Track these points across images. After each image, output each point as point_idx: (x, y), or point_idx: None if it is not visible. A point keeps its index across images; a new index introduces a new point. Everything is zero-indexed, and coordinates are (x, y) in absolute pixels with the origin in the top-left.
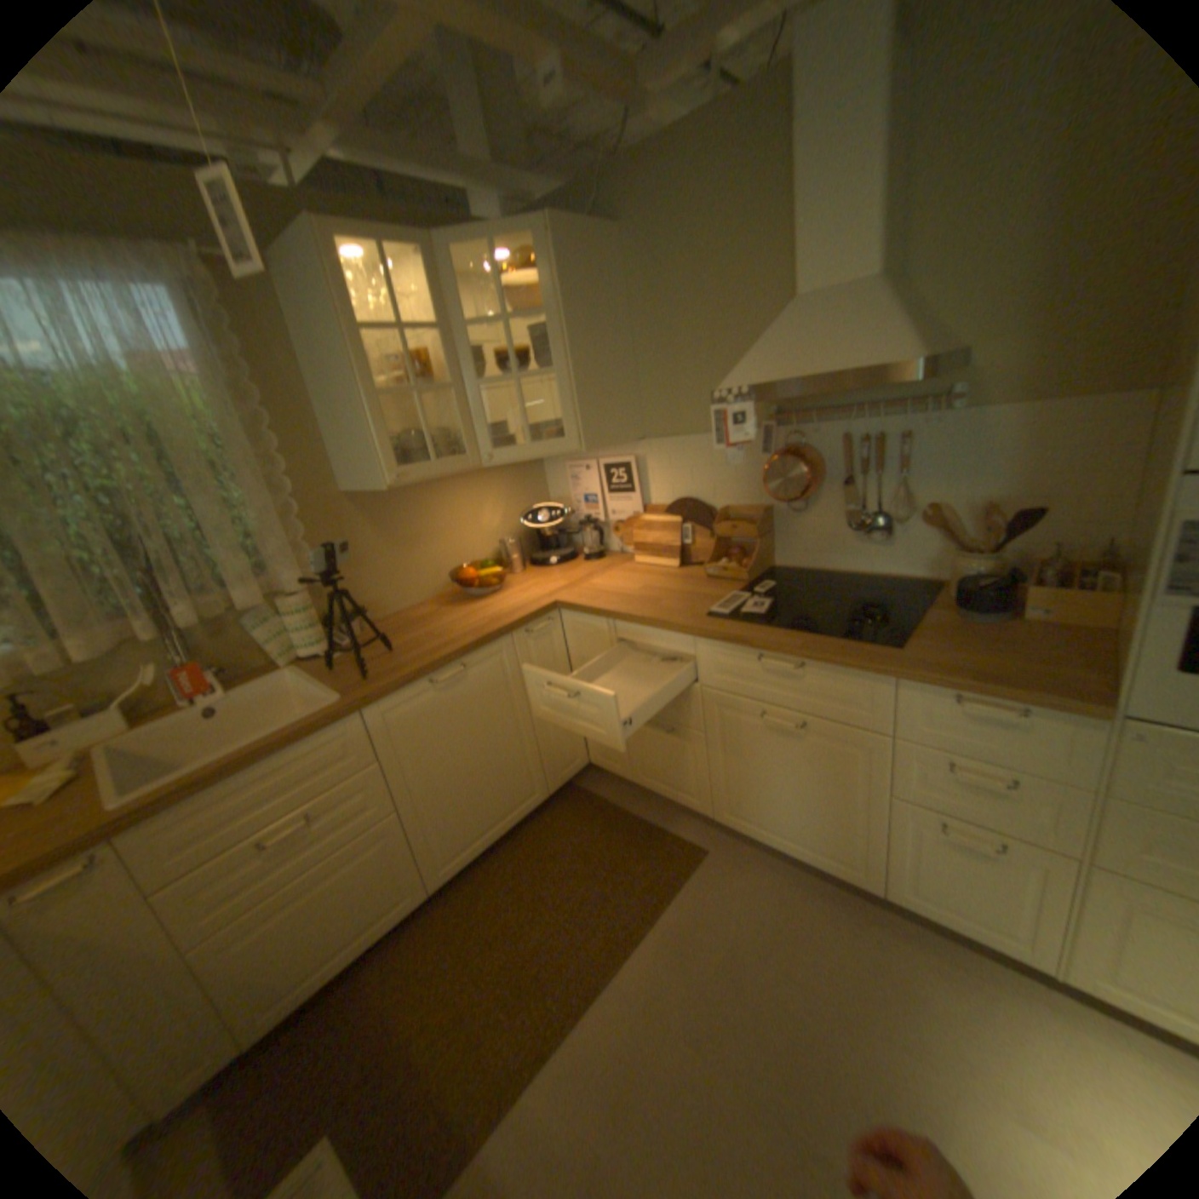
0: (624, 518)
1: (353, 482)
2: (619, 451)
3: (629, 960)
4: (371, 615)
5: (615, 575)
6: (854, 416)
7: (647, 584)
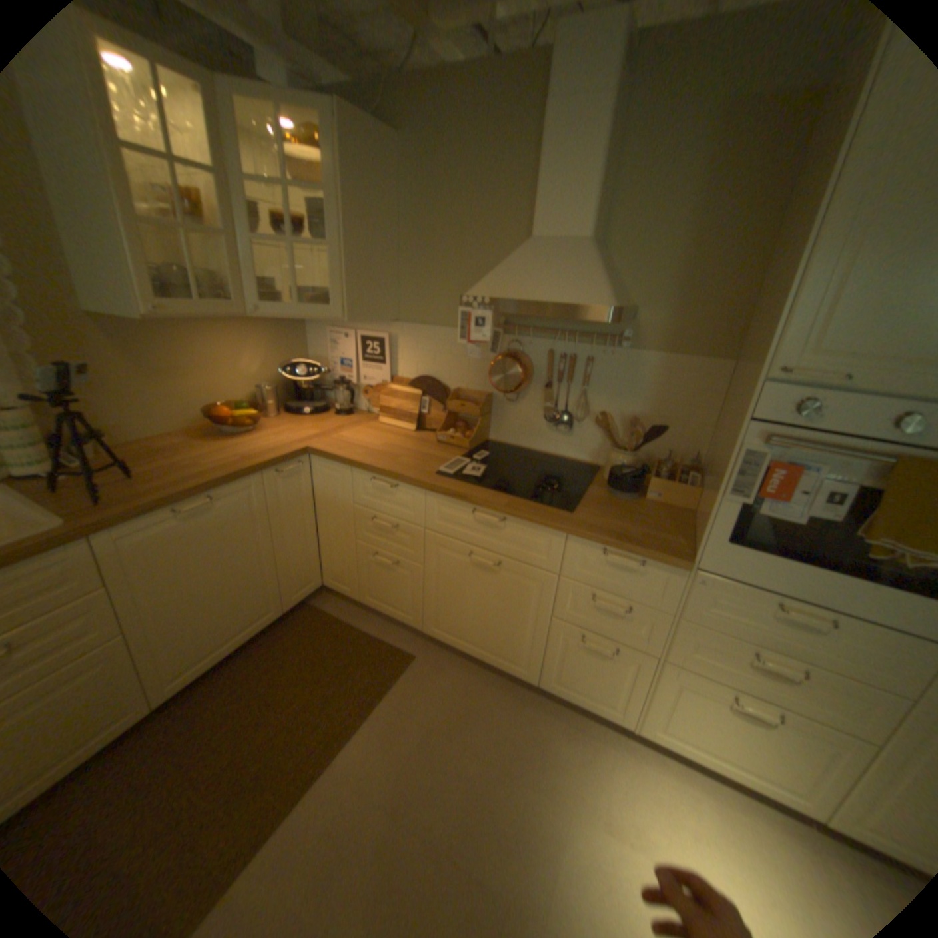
0: (375, 384)
1: (101, 303)
2: (377, 327)
3: (343, 750)
4: (110, 438)
5: (363, 431)
6: (559, 339)
7: (390, 442)
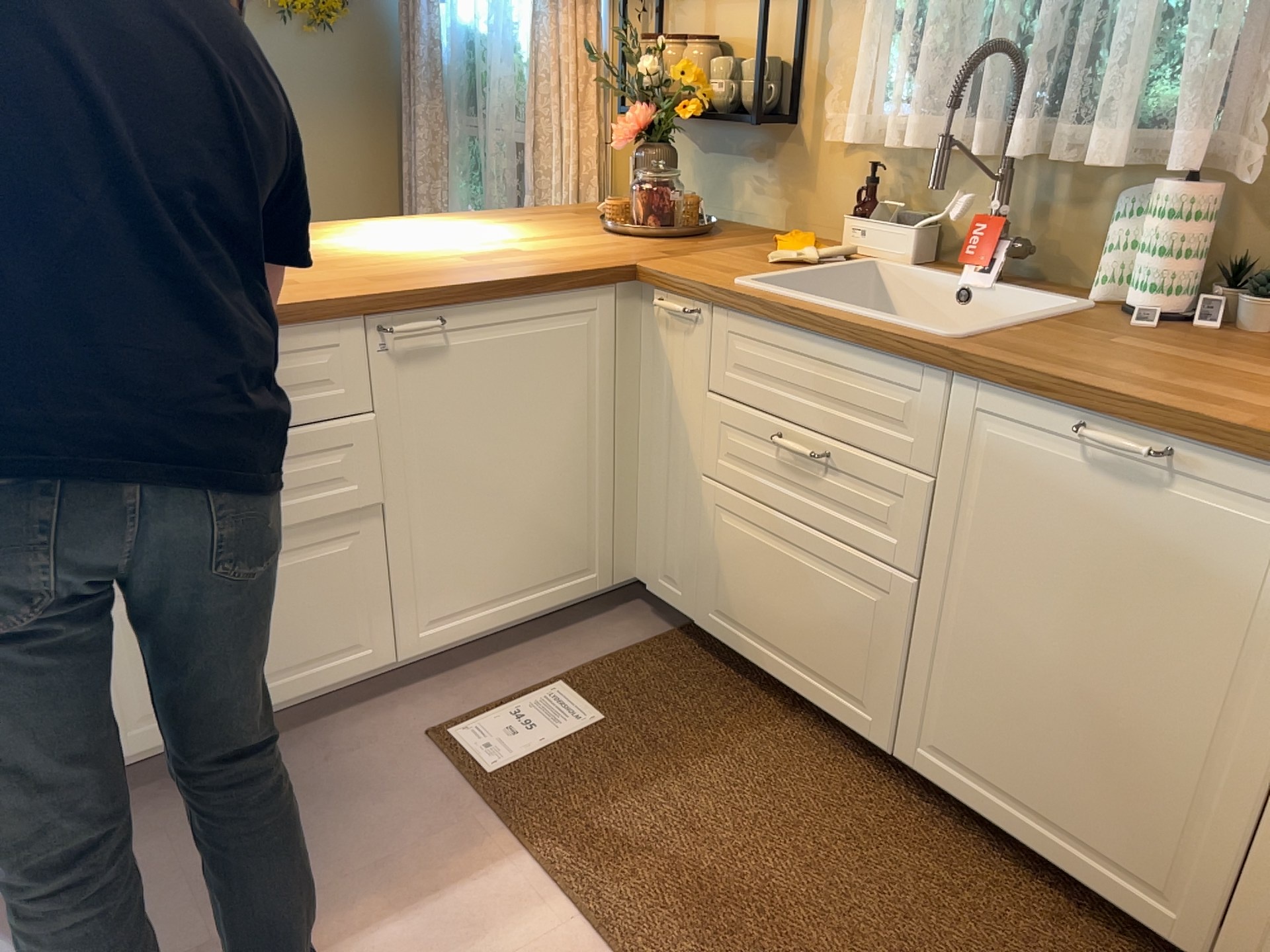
0: None
1: None
2: None
3: None
4: None
5: None
6: None
7: None
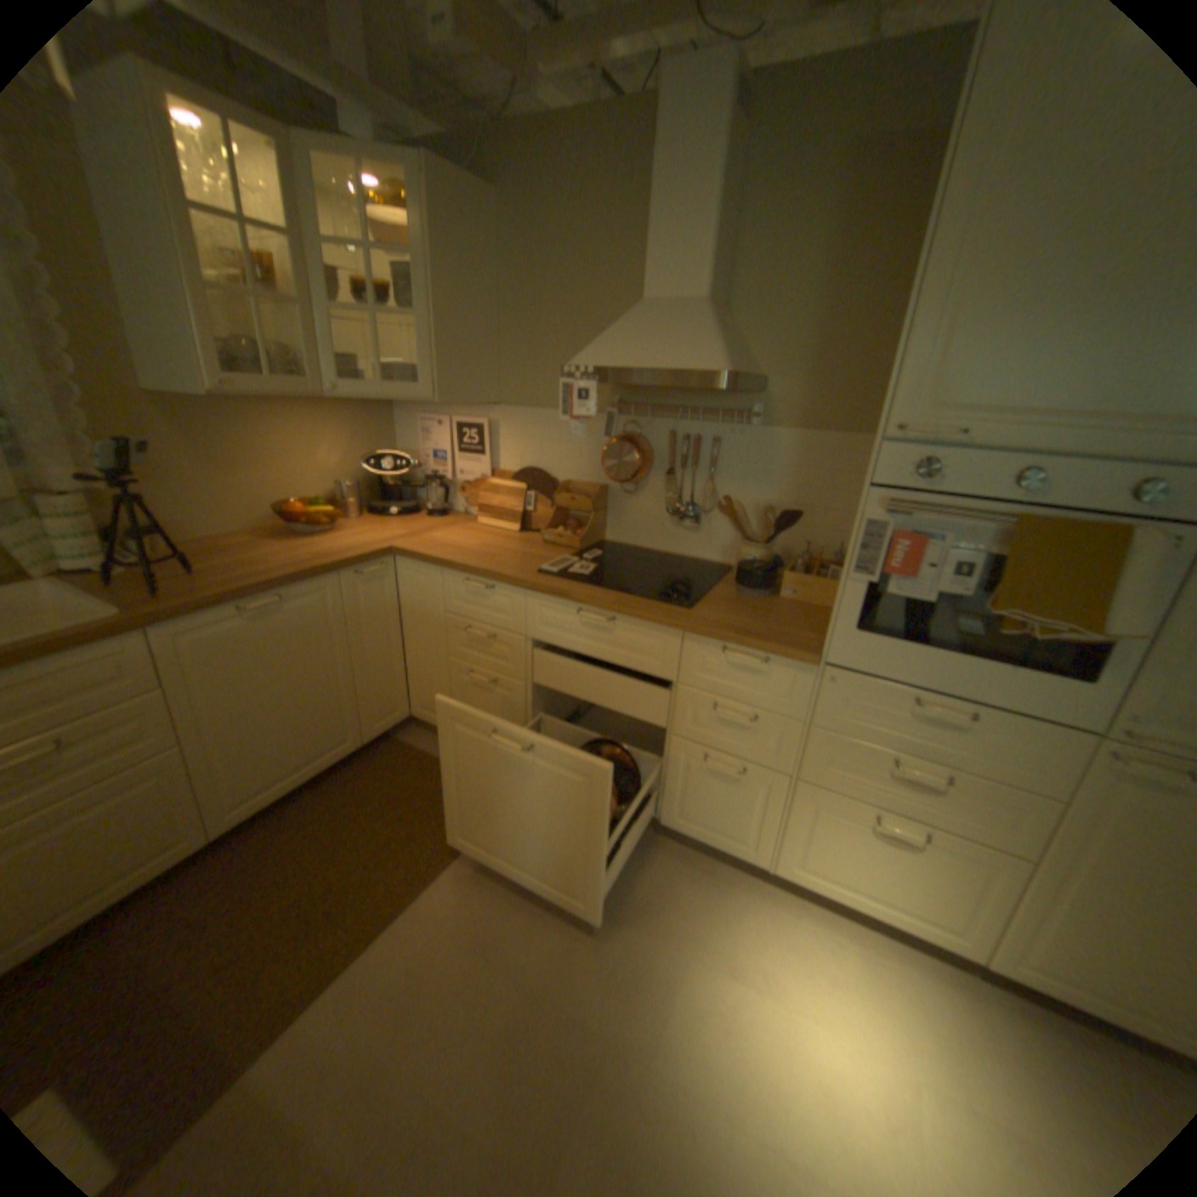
0: (473, 479)
1: (161, 379)
2: (475, 412)
3: (428, 887)
4: (167, 535)
5: (457, 531)
6: (681, 417)
7: (487, 542)
